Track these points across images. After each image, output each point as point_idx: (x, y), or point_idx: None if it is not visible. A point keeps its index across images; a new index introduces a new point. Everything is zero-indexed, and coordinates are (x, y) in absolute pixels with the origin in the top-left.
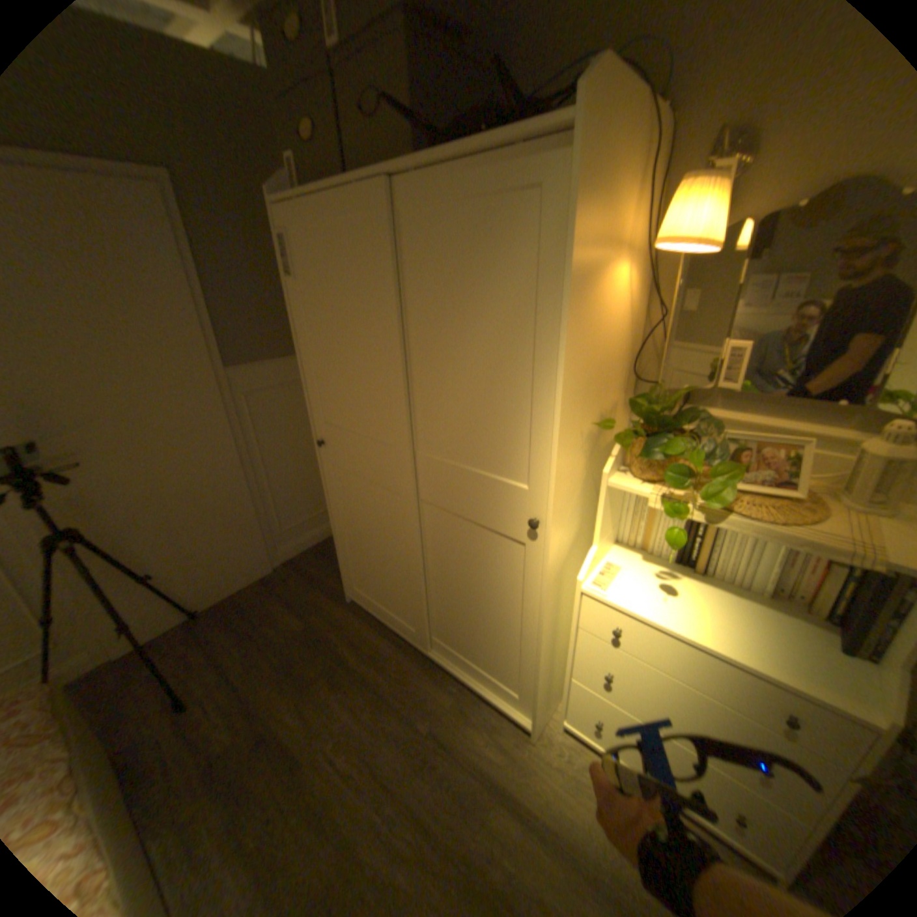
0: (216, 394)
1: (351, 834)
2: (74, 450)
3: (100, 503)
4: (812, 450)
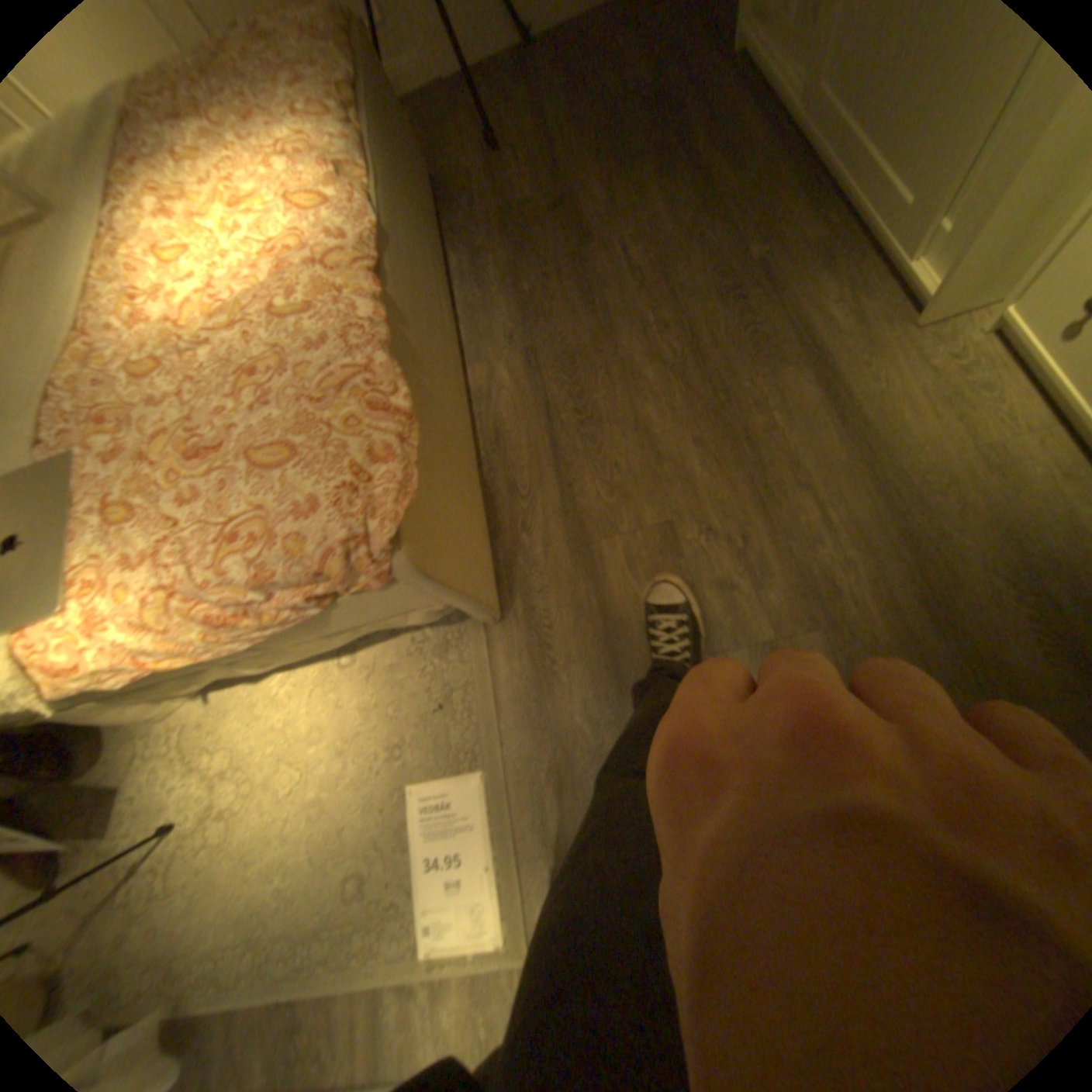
0: None
1: (618, 318)
2: None
3: None
4: None
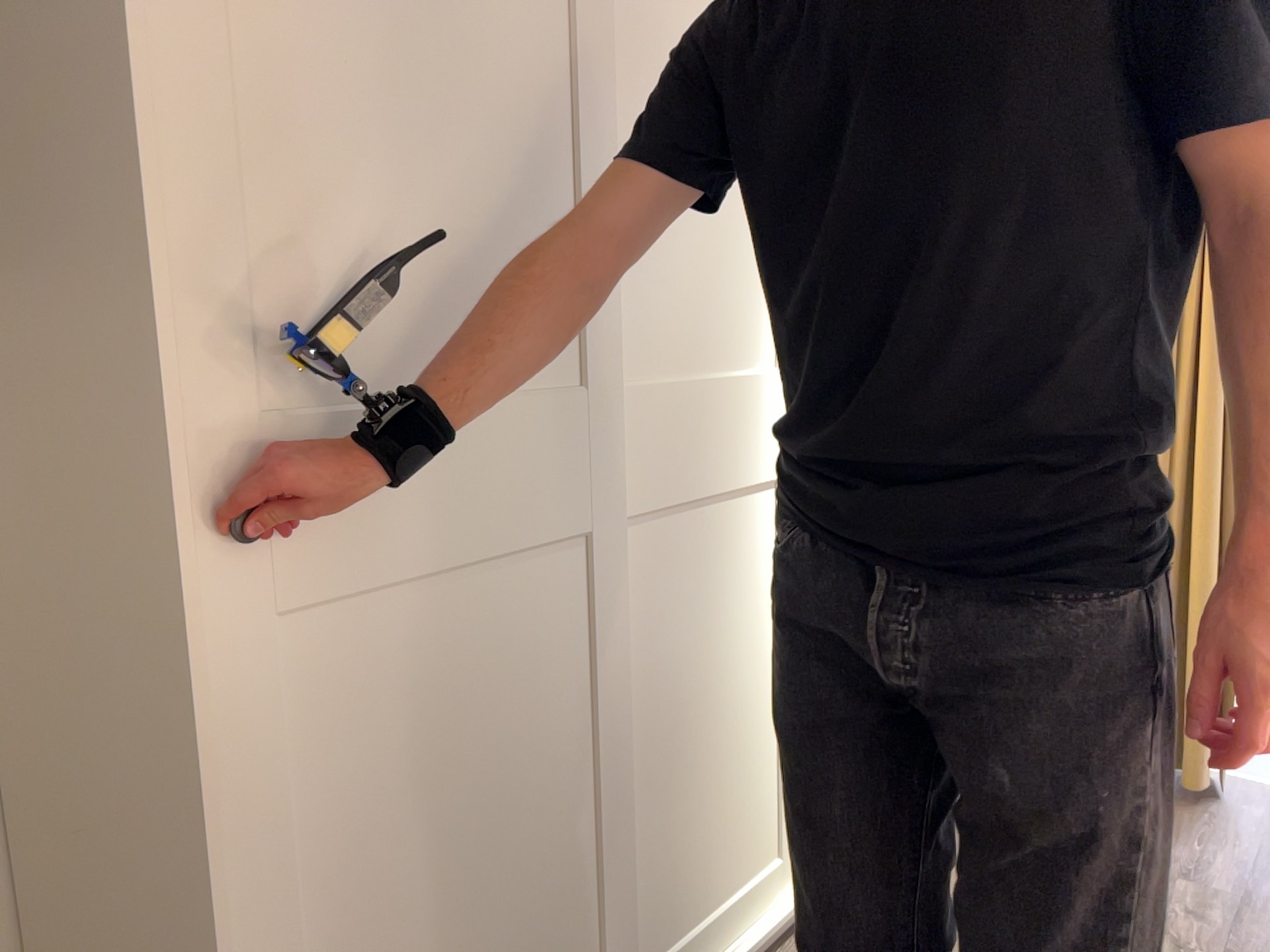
0: None
1: None
2: None
3: None
4: None
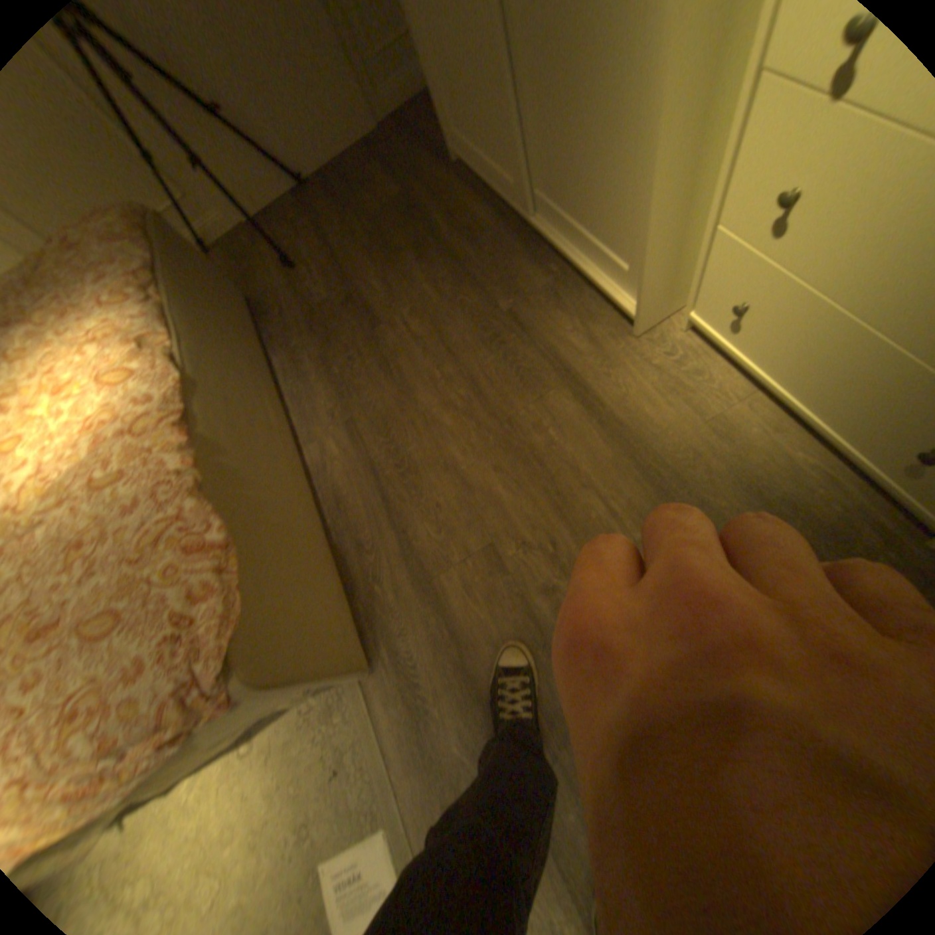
0: None
1: (413, 381)
2: None
3: None
4: None
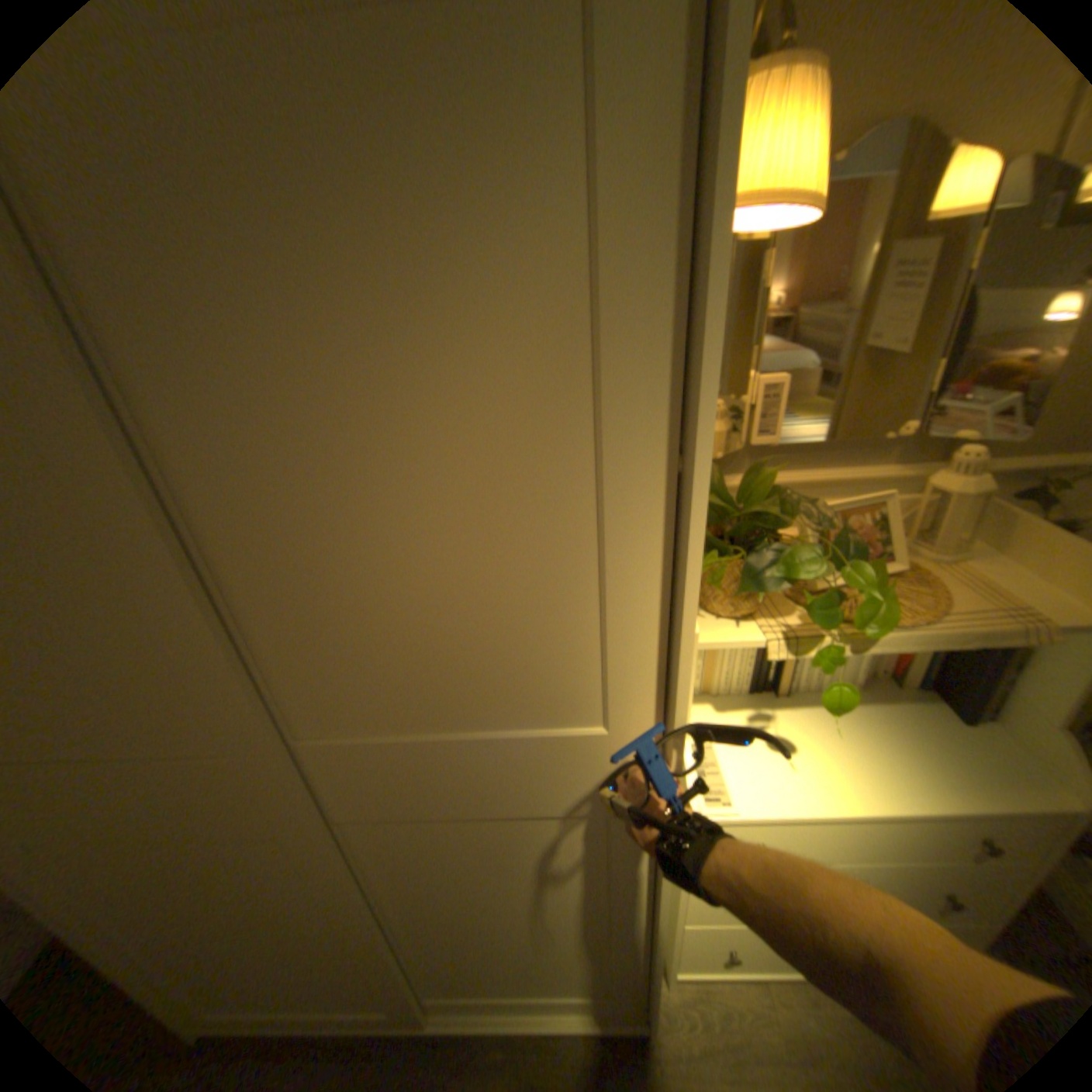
0: None
1: None
2: None
3: None
4: (894, 505)
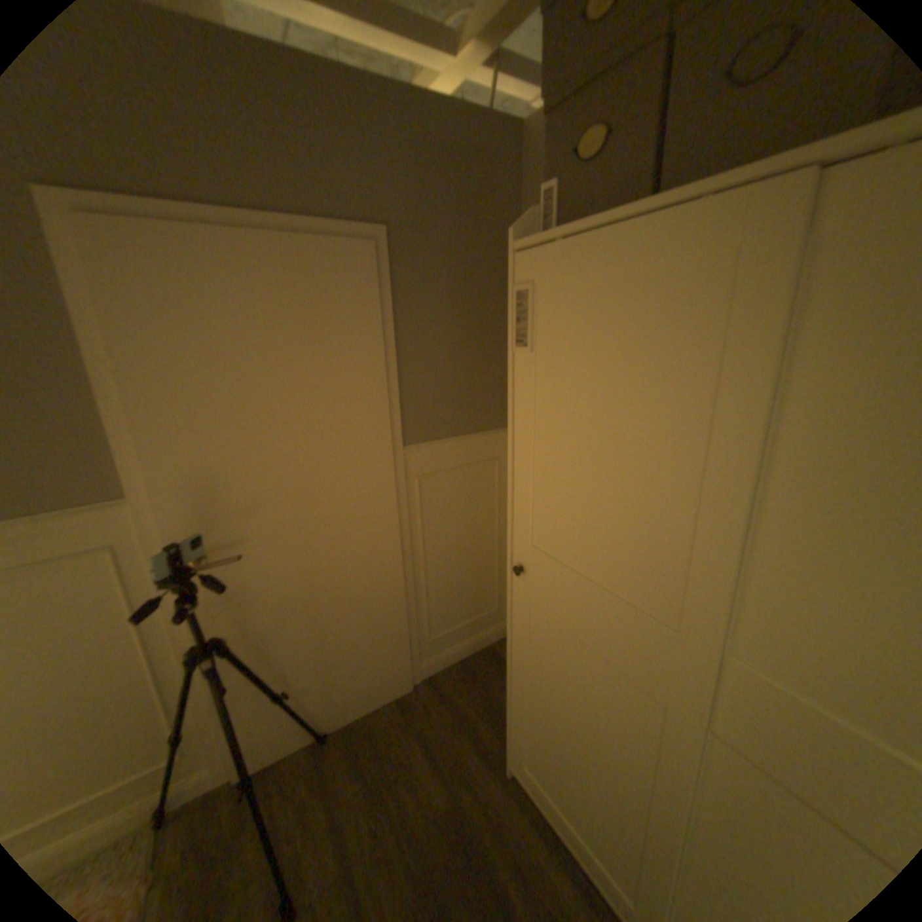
0: (389, 476)
1: None
2: (237, 537)
3: (251, 598)
4: None
